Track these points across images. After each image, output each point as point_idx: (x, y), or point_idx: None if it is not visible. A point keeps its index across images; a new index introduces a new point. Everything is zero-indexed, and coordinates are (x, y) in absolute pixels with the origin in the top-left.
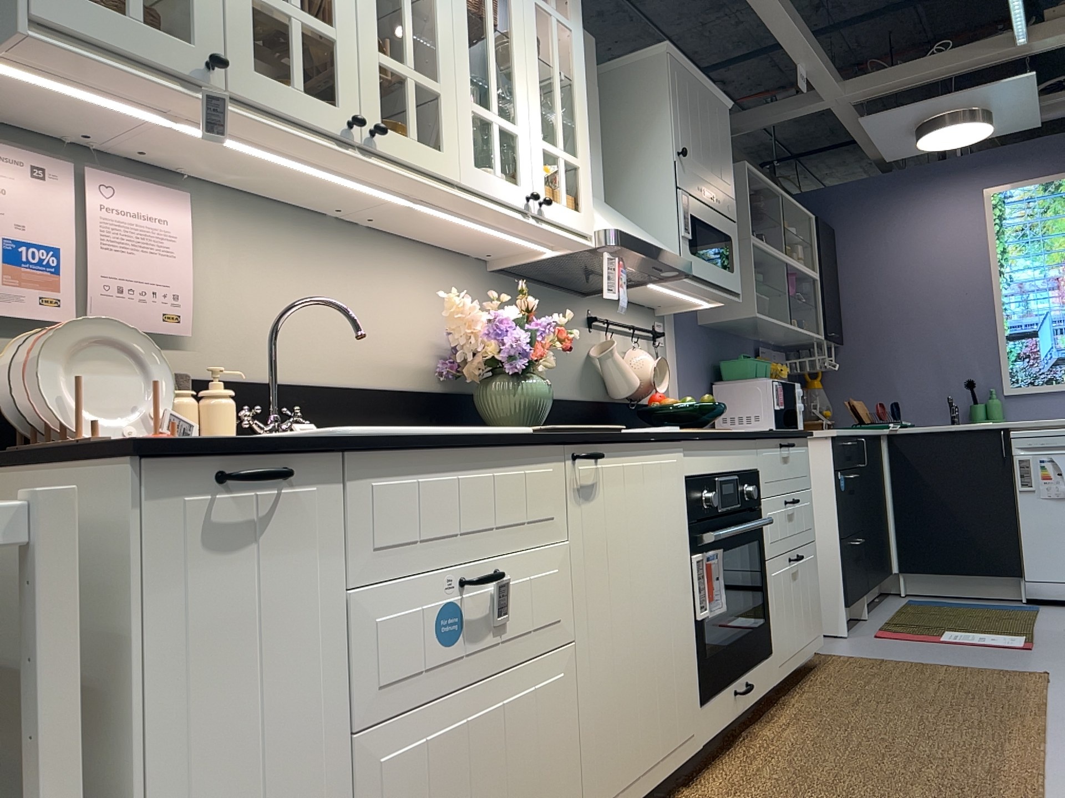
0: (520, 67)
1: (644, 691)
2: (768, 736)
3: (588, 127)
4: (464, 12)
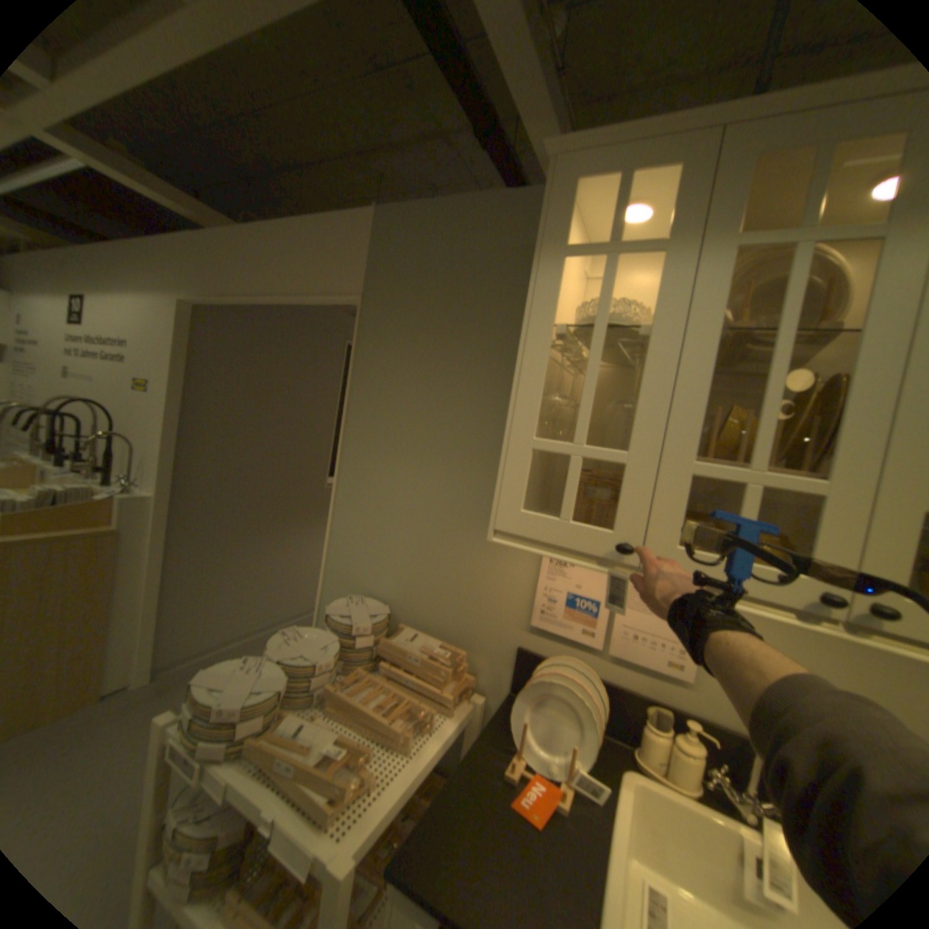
0: None
1: None
2: None
3: None
4: None
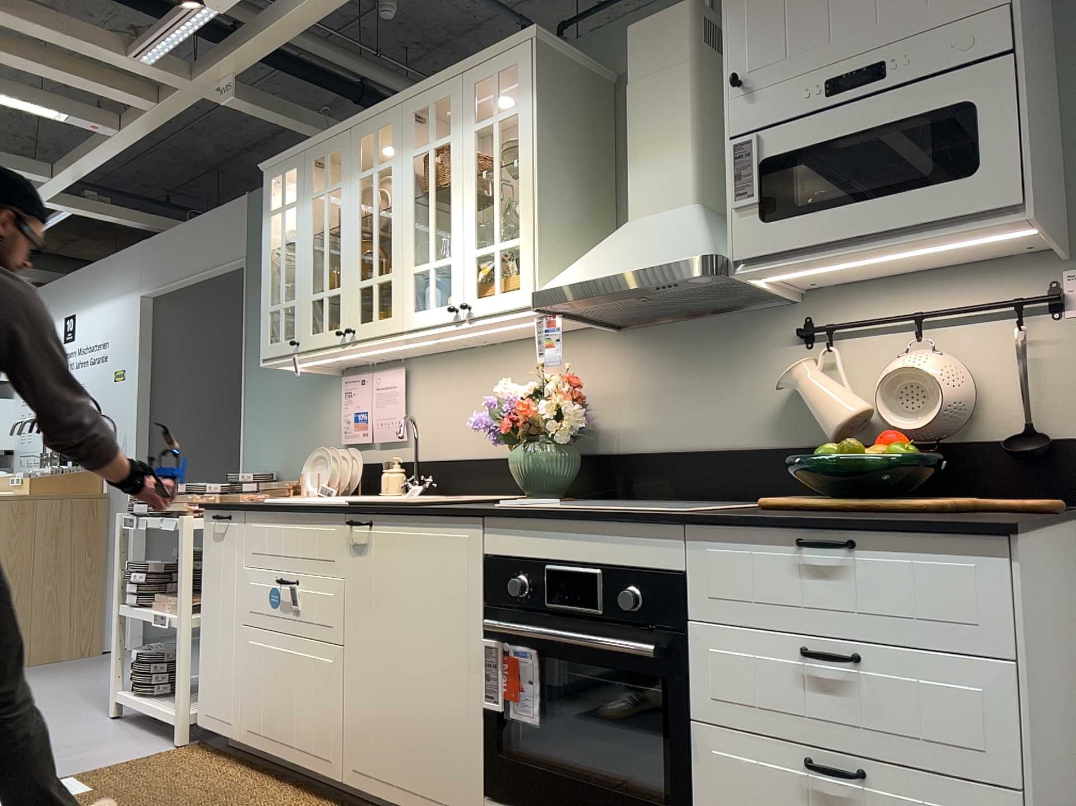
0: (454, 204)
1: (402, 722)
2: None
3: (534, 194)
4: (410, 205)
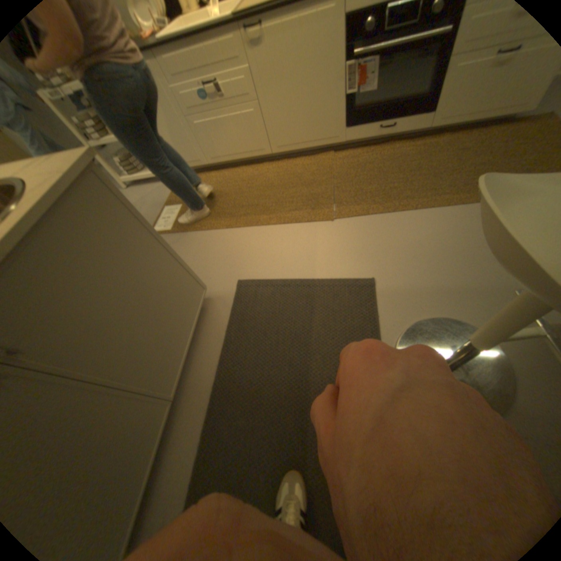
0: None
1: (301, 117)
2: (394, 146)
3: None
4: None
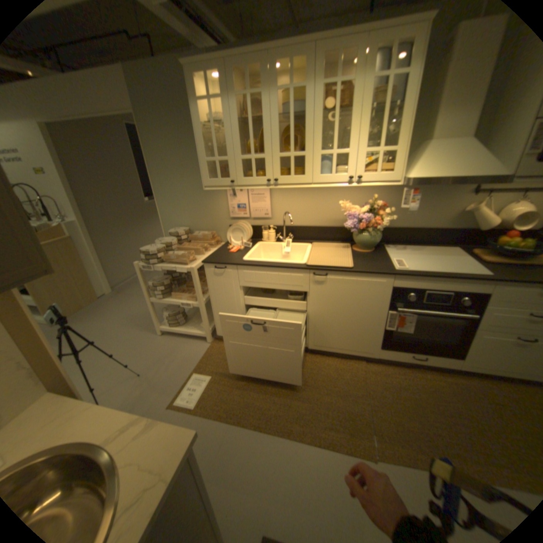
0: (355, 121)
1: (342, 333)
2: (426, 377)
3: (412, 125)
4: (320, 115)
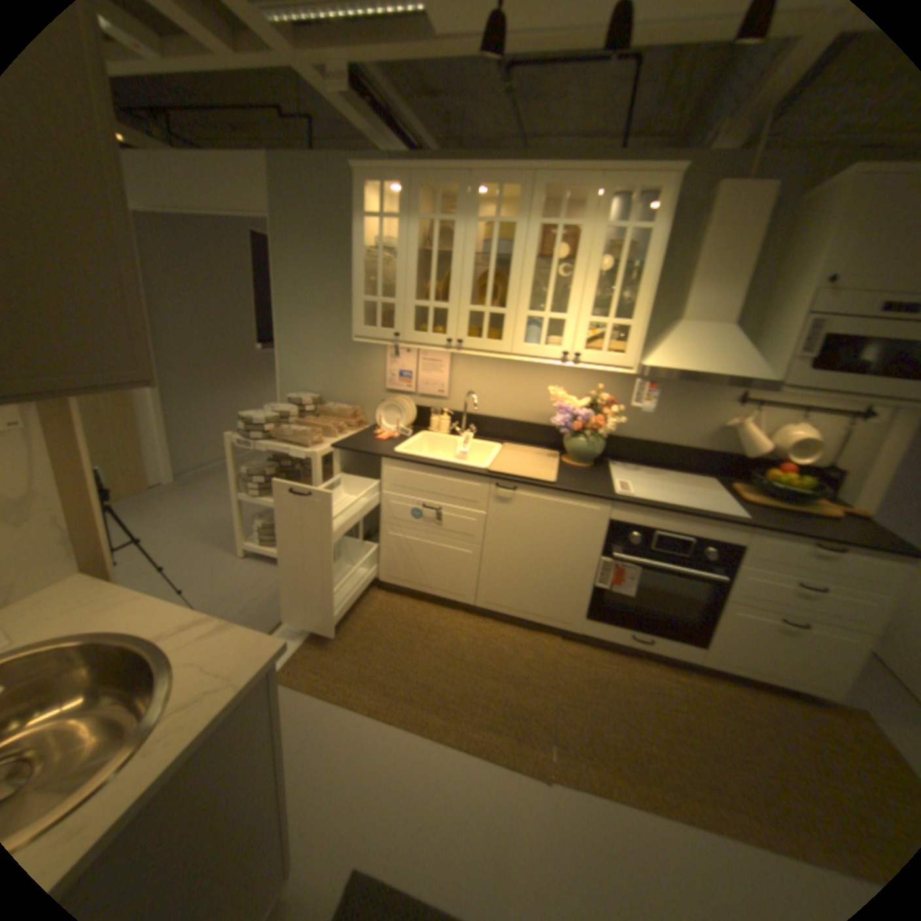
0: (577, 278)
1: (529, 585)
2: (648, 671)
3: (652, 295)
4: (531, 263)
